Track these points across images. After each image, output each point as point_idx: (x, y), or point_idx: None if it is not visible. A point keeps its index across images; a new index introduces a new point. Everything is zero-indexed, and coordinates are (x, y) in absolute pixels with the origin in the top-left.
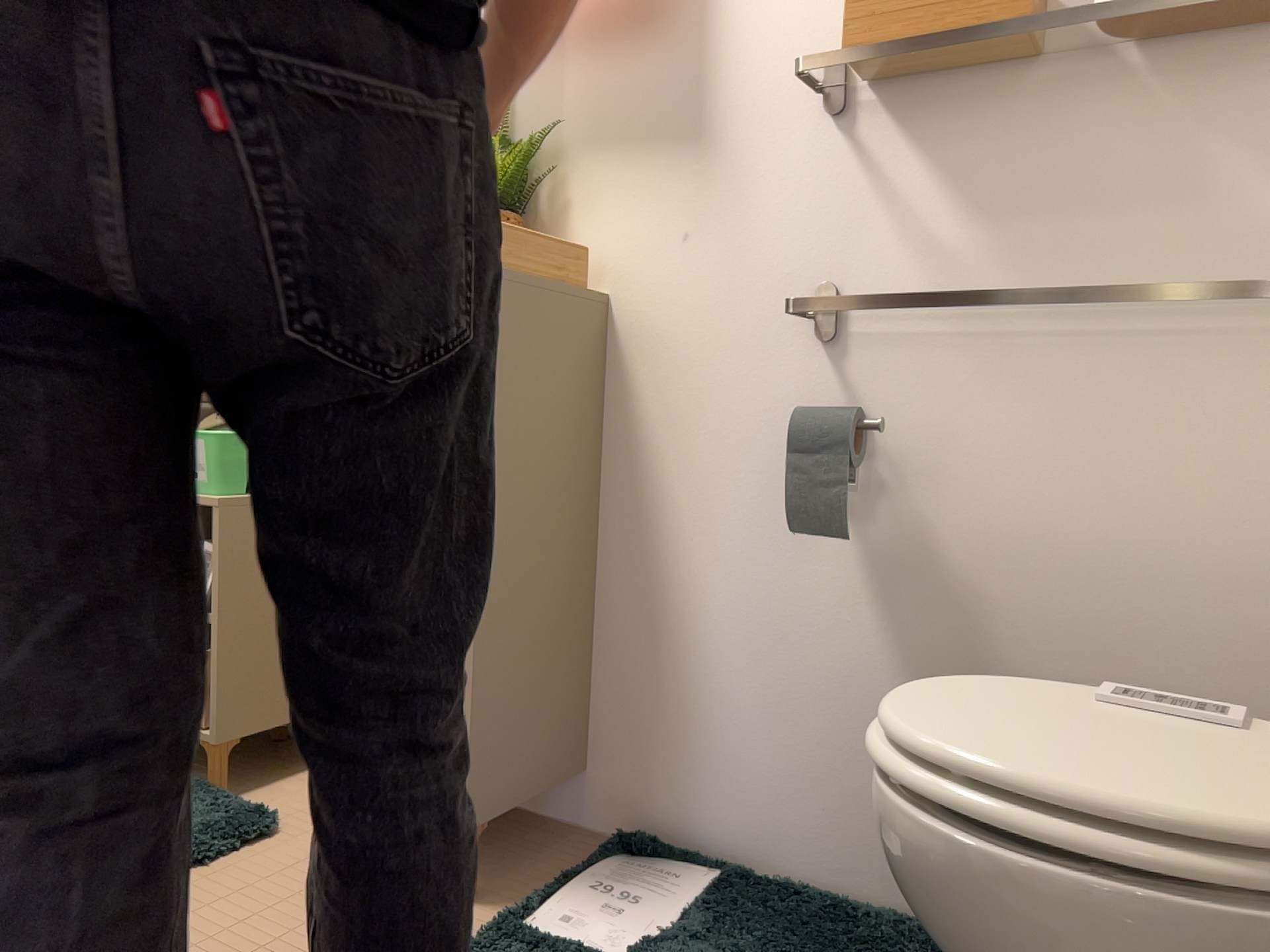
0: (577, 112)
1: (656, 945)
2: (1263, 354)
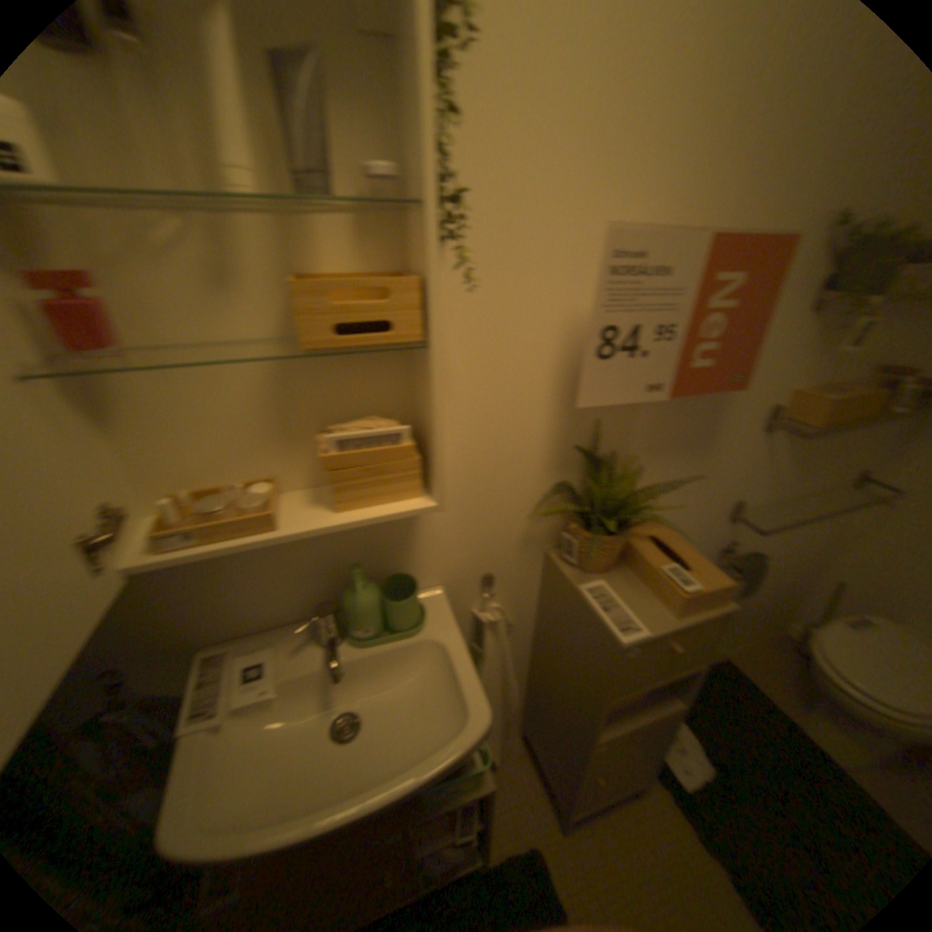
0: (644, 432)
1: (712, 755)
2: (839, 496)
